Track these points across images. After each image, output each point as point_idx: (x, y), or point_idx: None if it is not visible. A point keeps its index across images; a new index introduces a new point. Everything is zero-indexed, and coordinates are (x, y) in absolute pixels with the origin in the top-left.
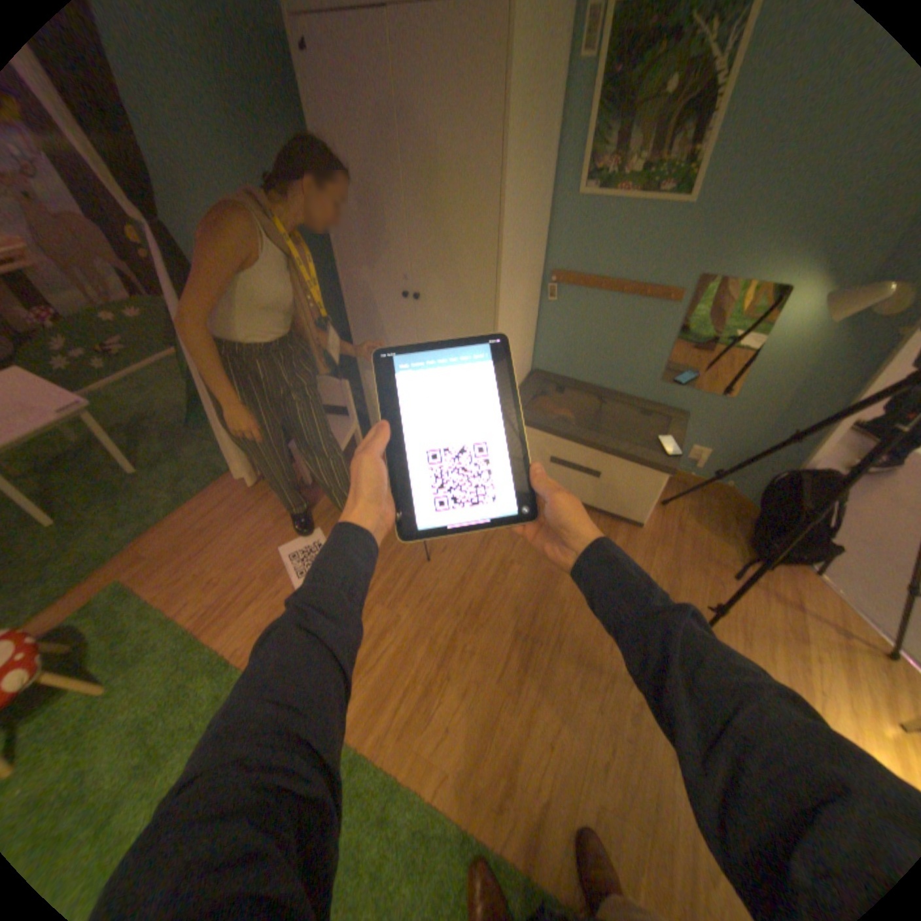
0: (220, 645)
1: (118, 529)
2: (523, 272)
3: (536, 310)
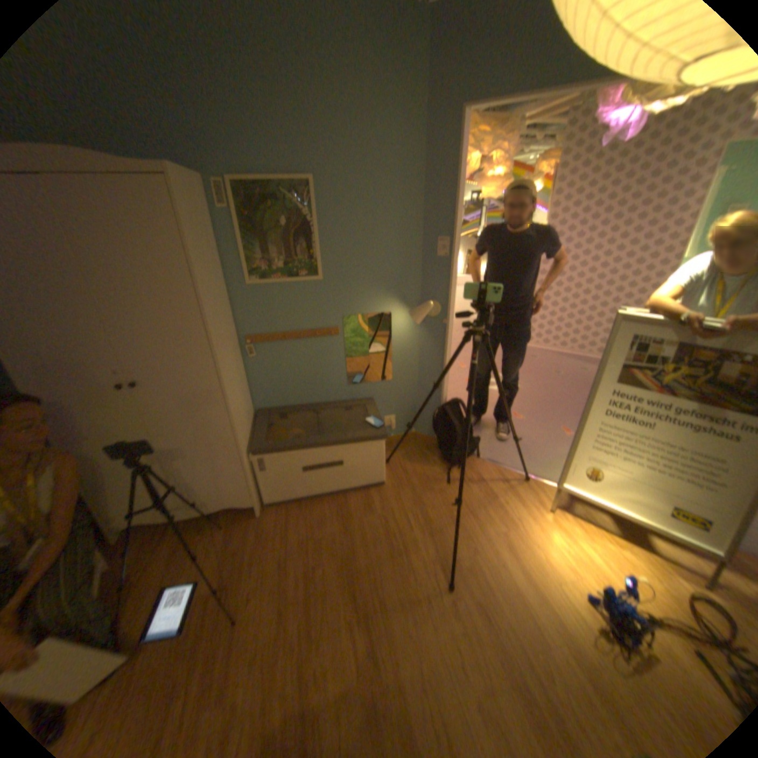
0: None
1: None
2: (227, 340)
3: (242, 365)
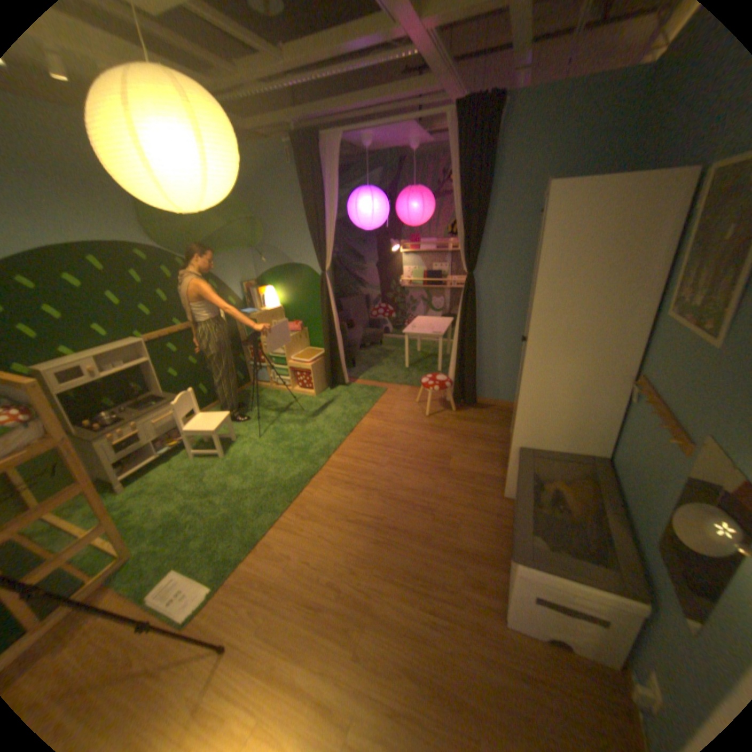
0: (365, 420)
1: (410, 380)
2: (578, 351)
3: (623, 402)
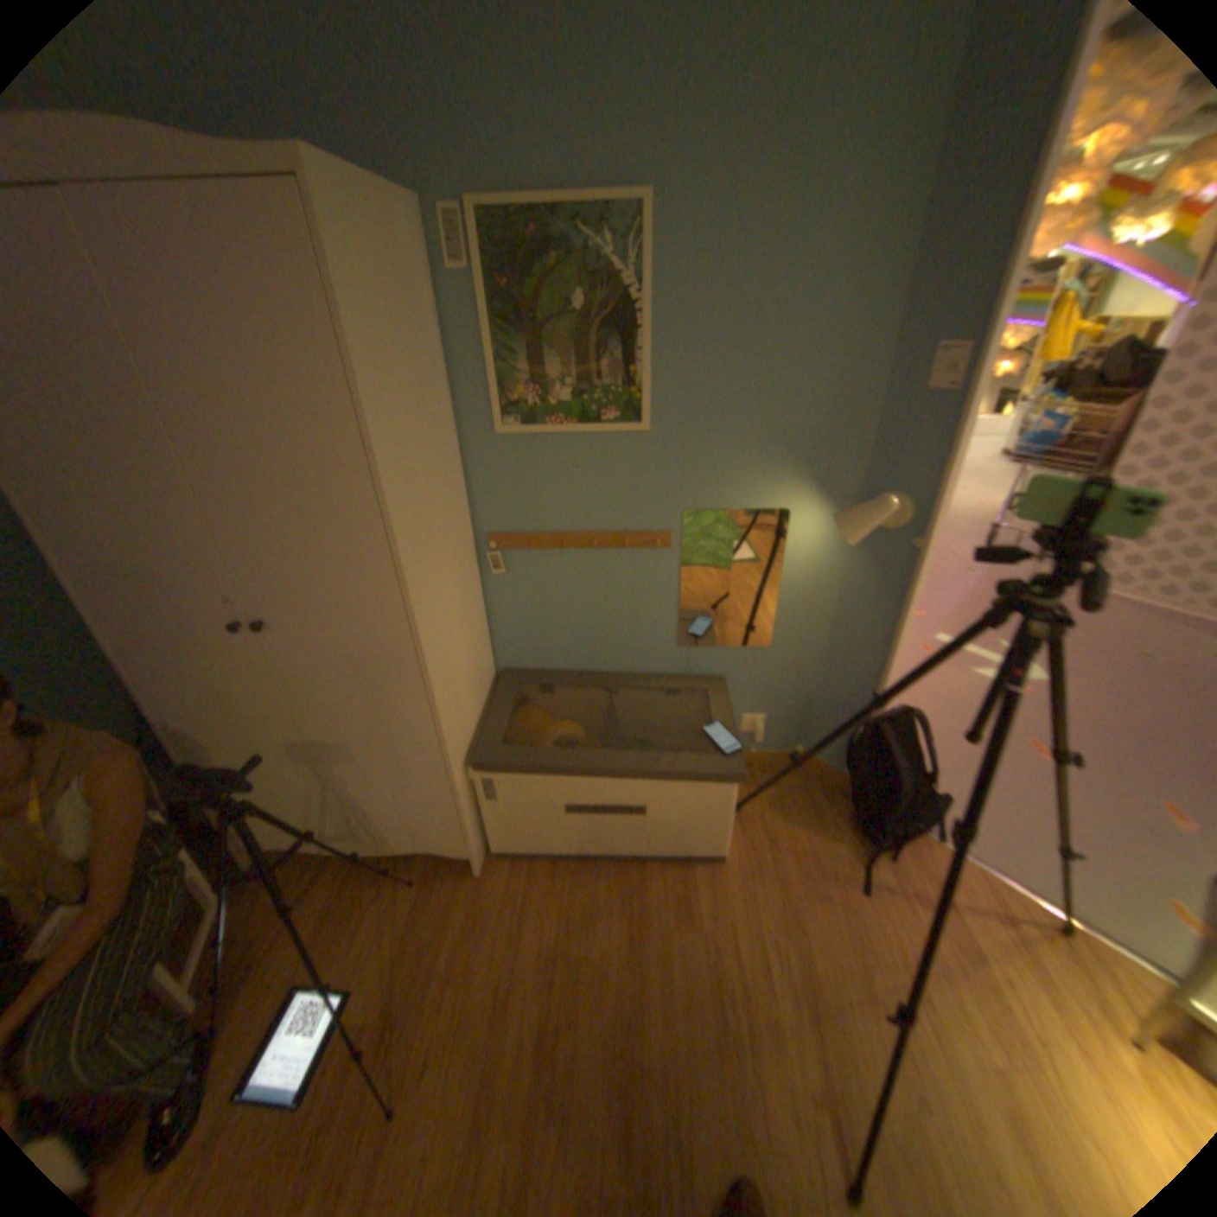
0: None
1: None
2: (442, 549)
3: (479, 589)
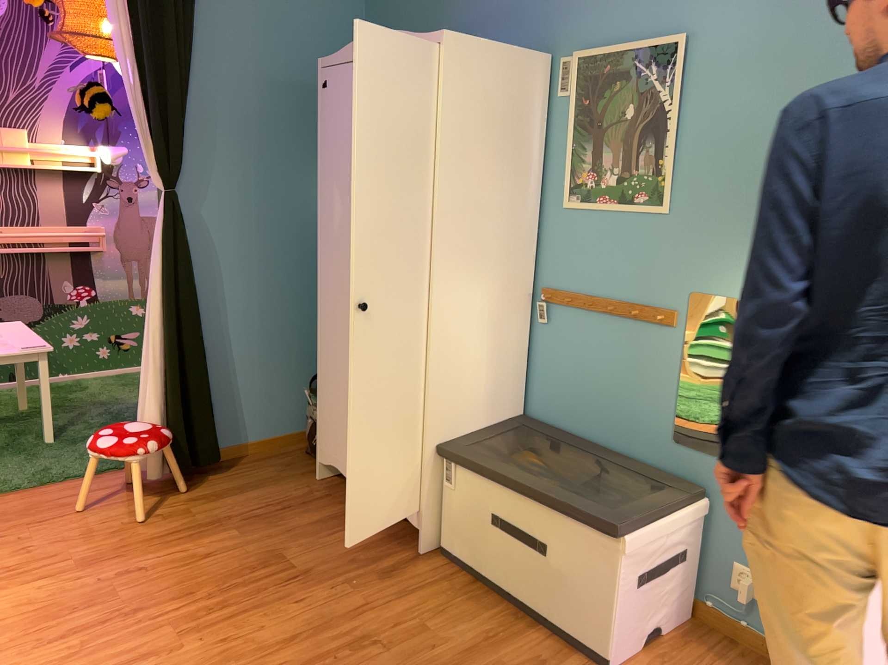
0: None
1: None
2: (485, 268)
3: (526, 329)
